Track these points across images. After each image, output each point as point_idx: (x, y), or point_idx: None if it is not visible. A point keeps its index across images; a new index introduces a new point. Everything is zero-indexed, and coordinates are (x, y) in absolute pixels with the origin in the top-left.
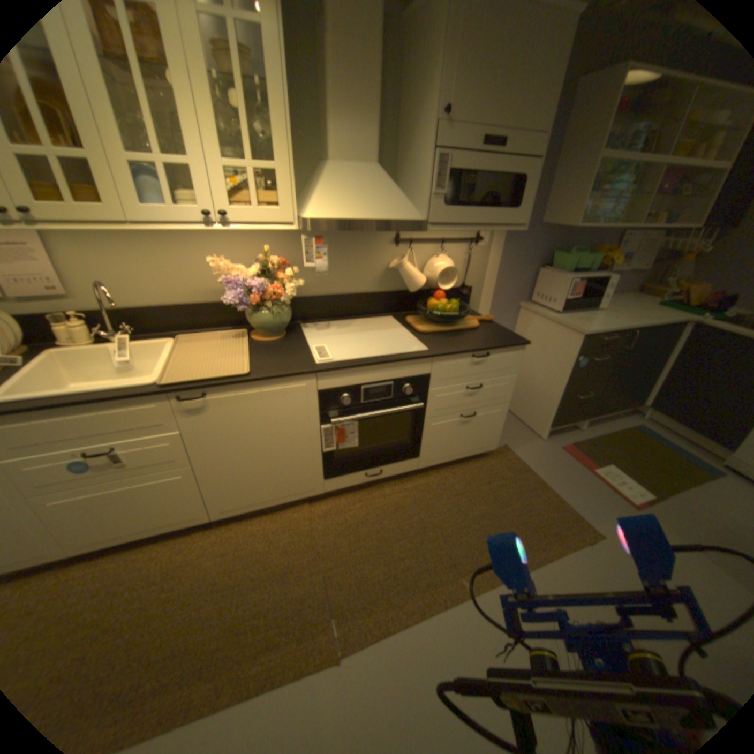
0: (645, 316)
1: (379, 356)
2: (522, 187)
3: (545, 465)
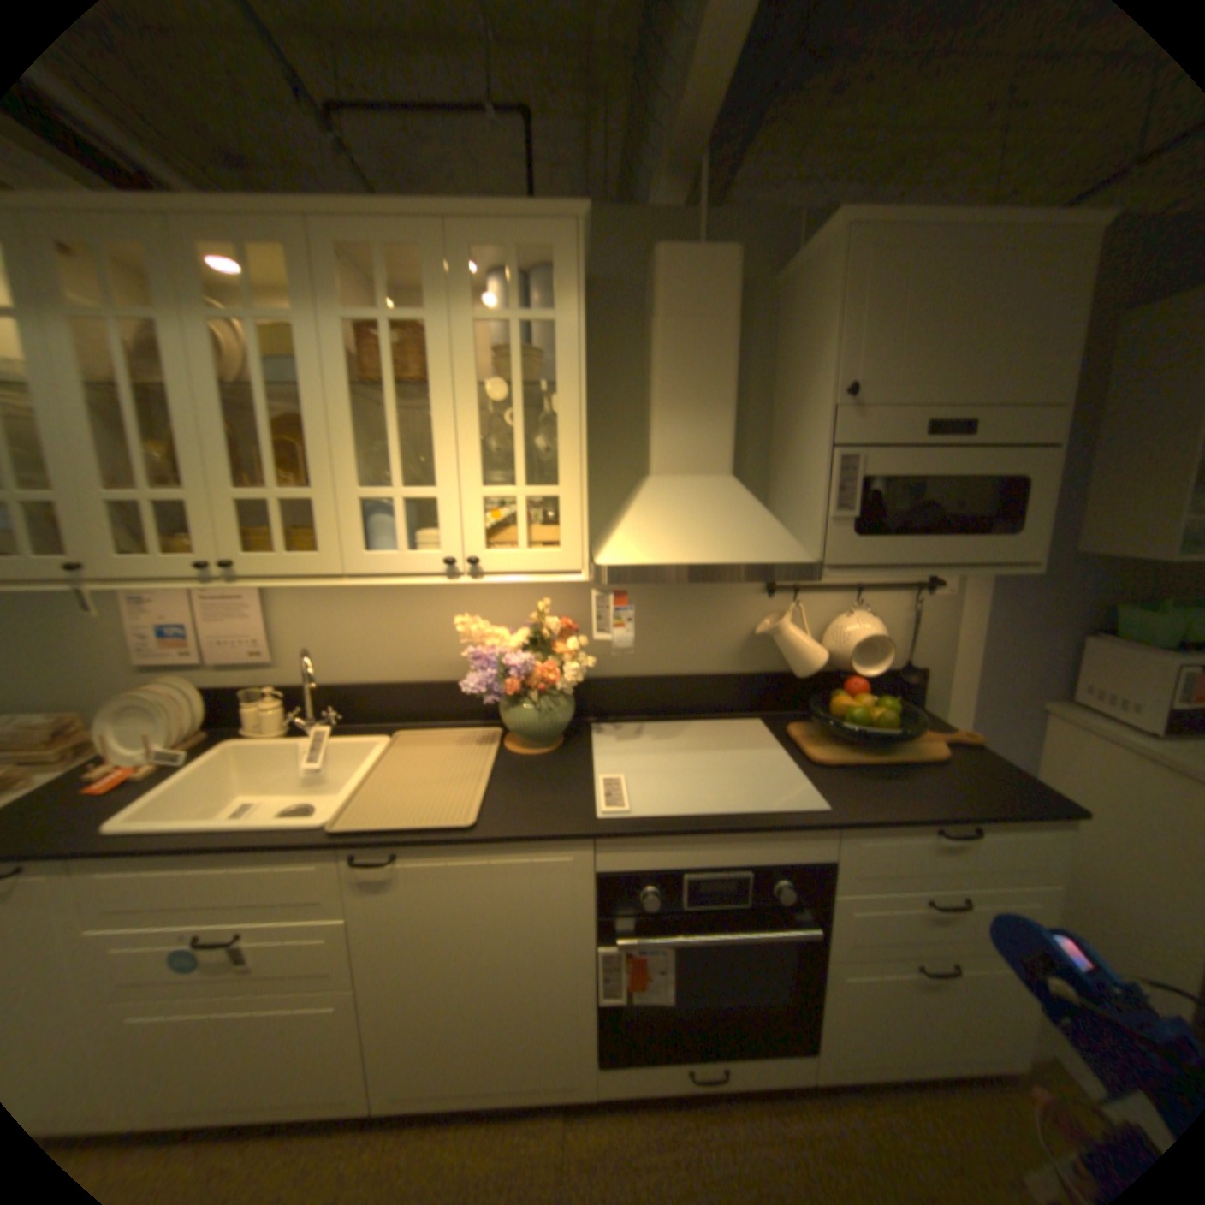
0: None
1: (722, 812)
2: (1023, 496)
3: None
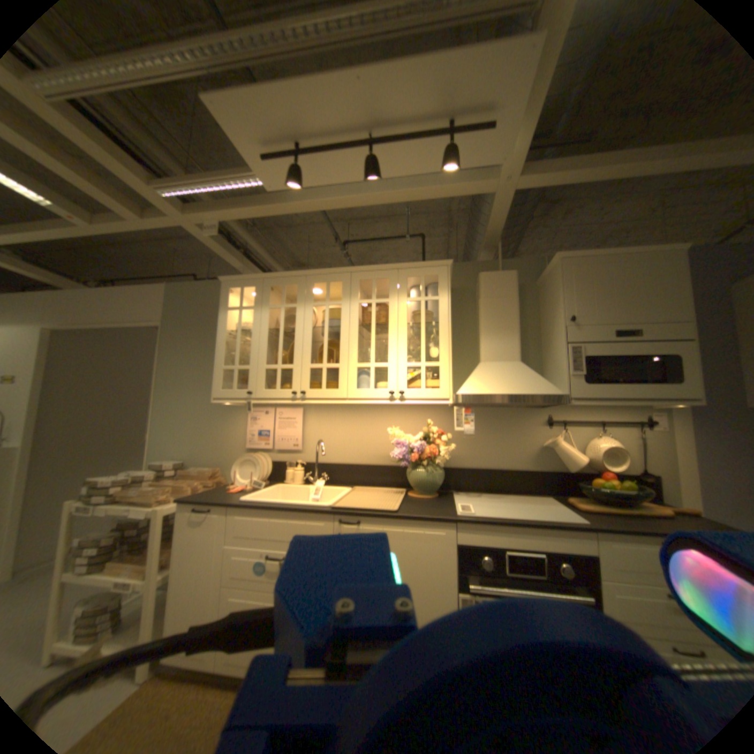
0: None
1: (525, 519)
2: (678, 364)
3: None
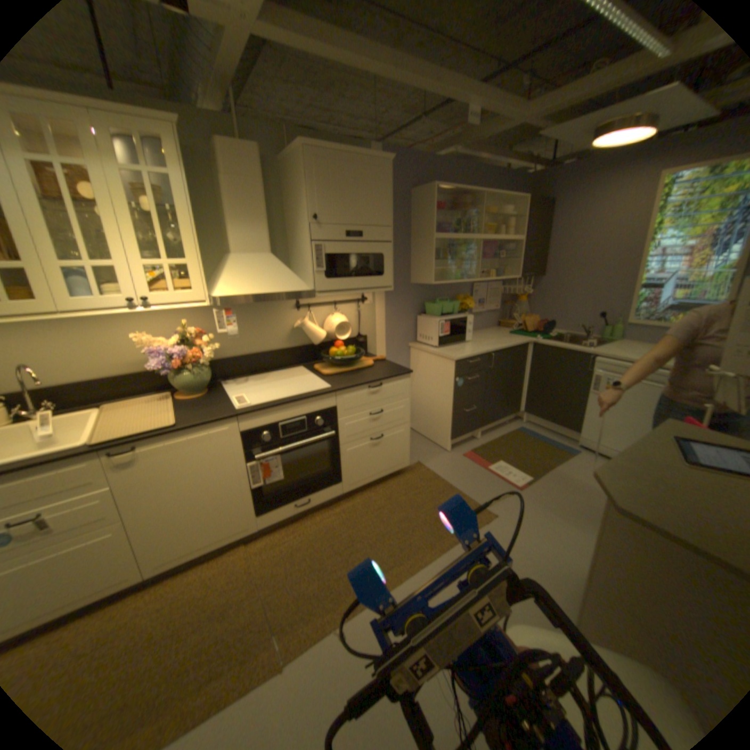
0: (498, 343)
1: (290, 398)
2: (382, 263)
3: (450, 472)
